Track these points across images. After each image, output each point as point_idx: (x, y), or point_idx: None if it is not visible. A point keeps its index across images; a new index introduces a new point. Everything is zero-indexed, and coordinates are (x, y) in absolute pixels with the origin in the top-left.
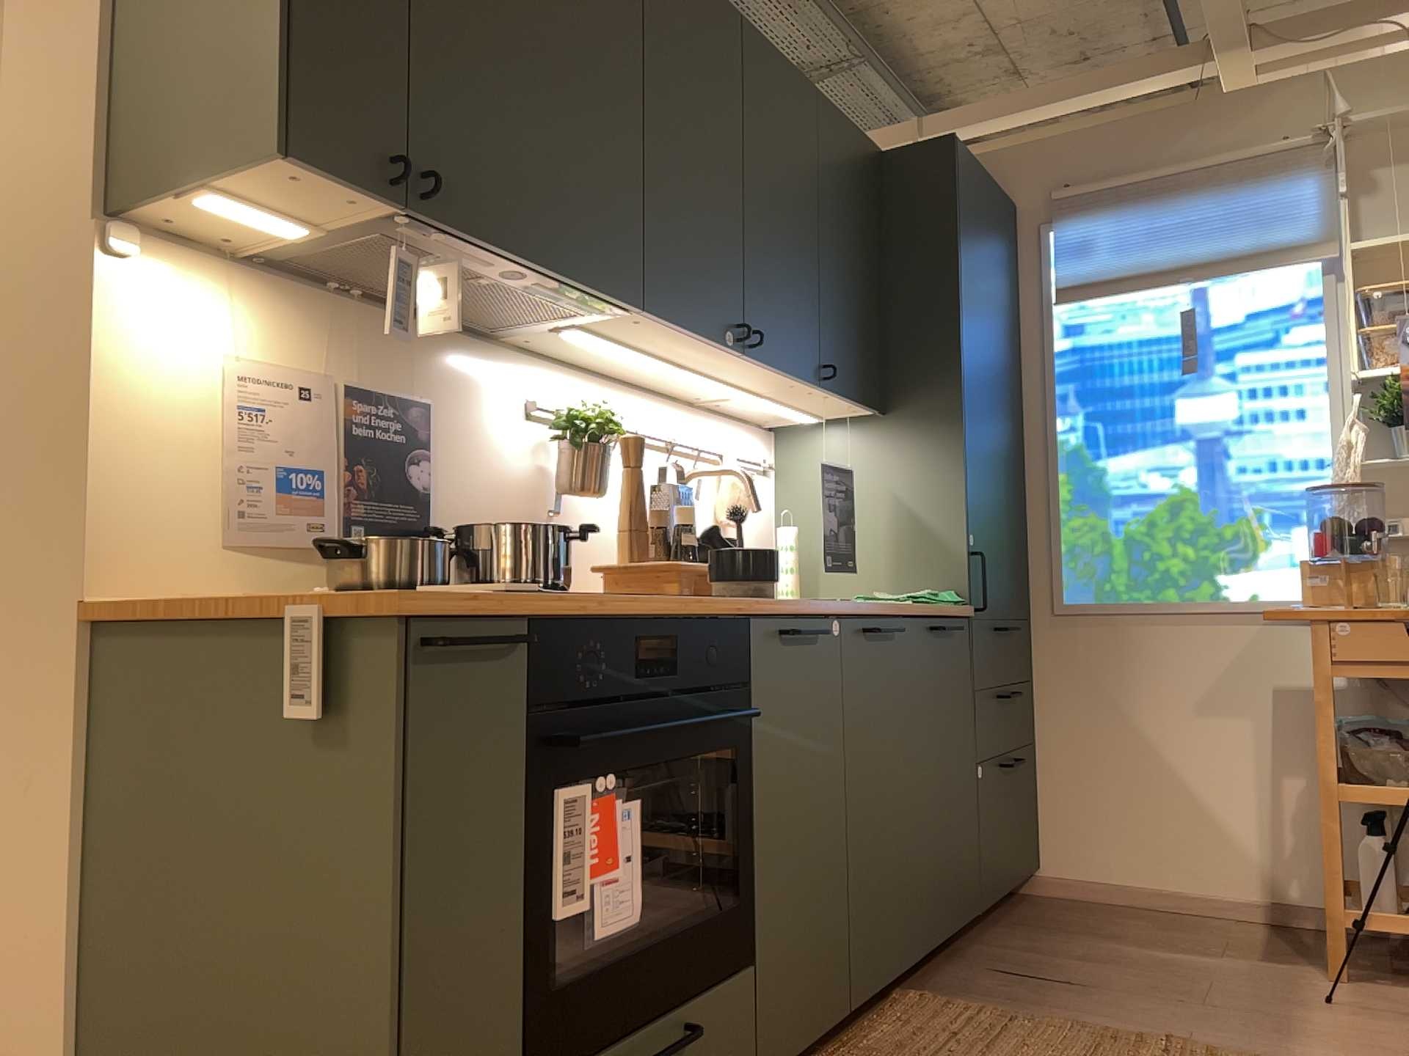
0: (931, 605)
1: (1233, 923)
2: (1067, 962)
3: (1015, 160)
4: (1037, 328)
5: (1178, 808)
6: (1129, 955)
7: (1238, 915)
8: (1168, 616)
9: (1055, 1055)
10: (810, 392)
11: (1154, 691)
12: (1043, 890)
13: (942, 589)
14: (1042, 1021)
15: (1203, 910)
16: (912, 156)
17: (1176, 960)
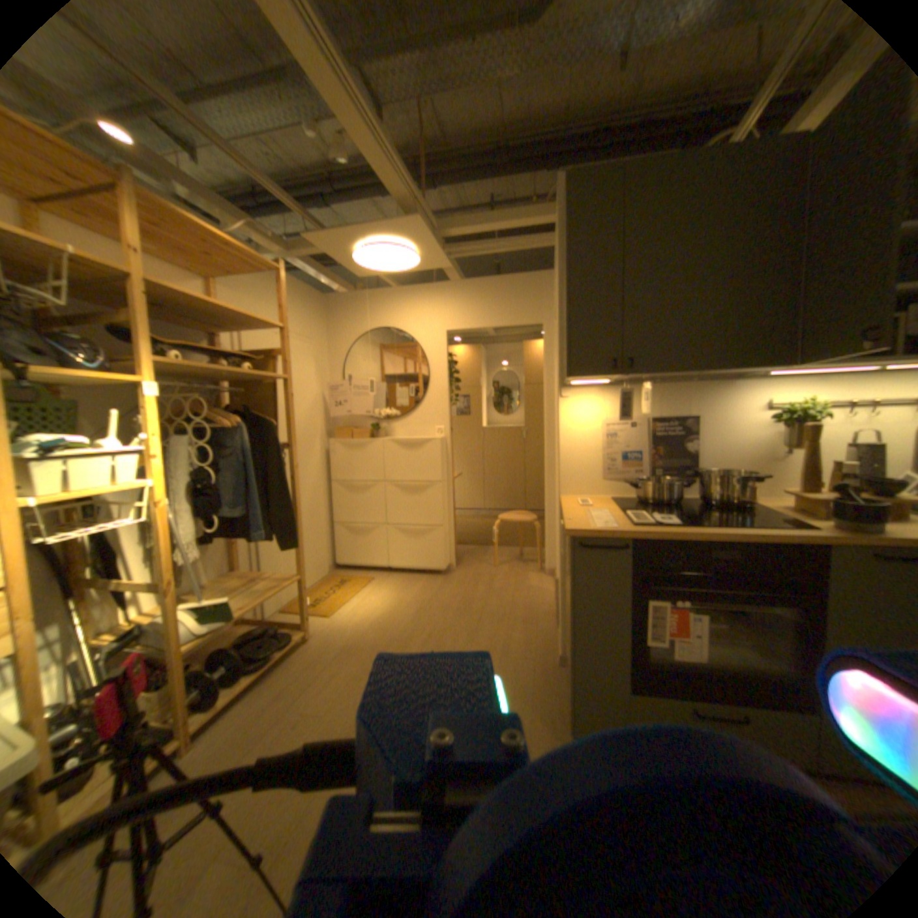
0: None
1: None
2: None
3: None
4: None
5: None
6: None
7: None
8: None
9: None
10: None
11: None
12: None
13: None
14: None
15: None
16: None
17: None
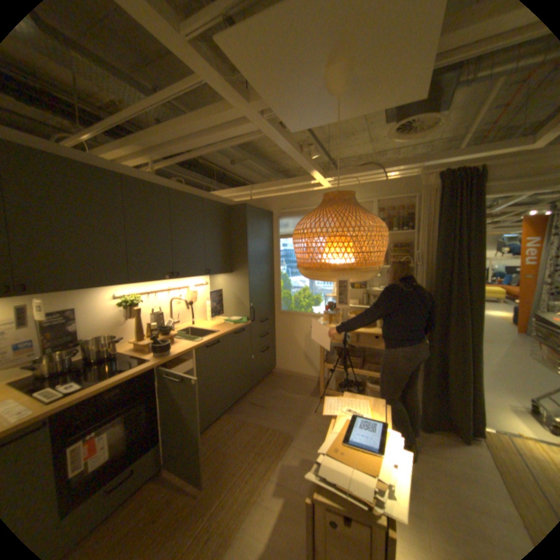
0: (237, 324)
1: (310, 382)
2: (267, 400)
3: (272, 200)
4: (276, 244)
5: (302, 357)
6: (282, 397)
7: (312, 380)
8: (302, 315)
9: (245, 439)
10: (205, 275)
11: (298, 332)
12: (275, 372)
13: (244, 317)
14: (249, 425)
15: (306, 378)
16: (236, 208)
17: (291, 398)
